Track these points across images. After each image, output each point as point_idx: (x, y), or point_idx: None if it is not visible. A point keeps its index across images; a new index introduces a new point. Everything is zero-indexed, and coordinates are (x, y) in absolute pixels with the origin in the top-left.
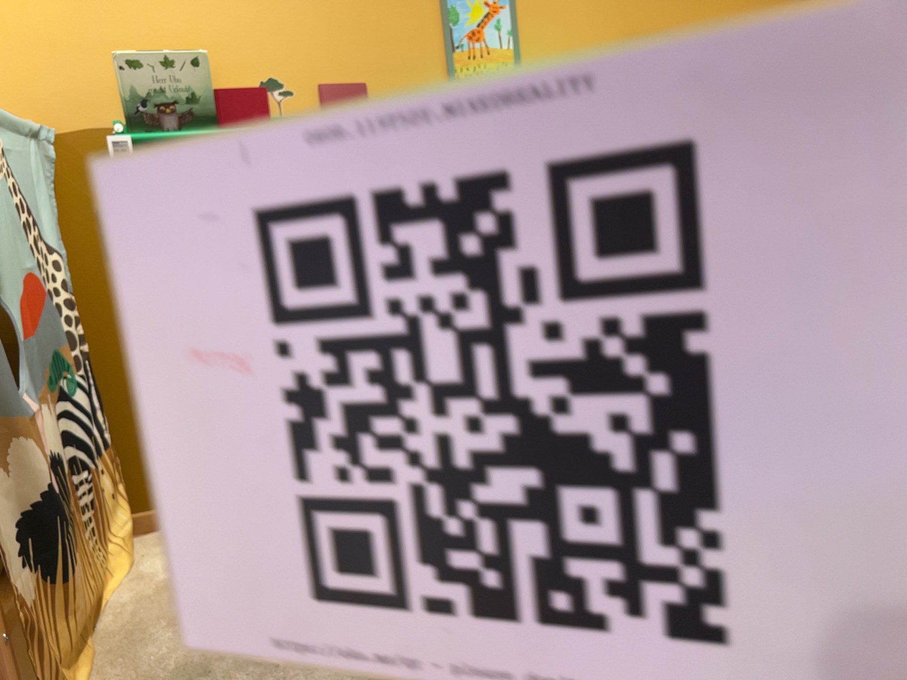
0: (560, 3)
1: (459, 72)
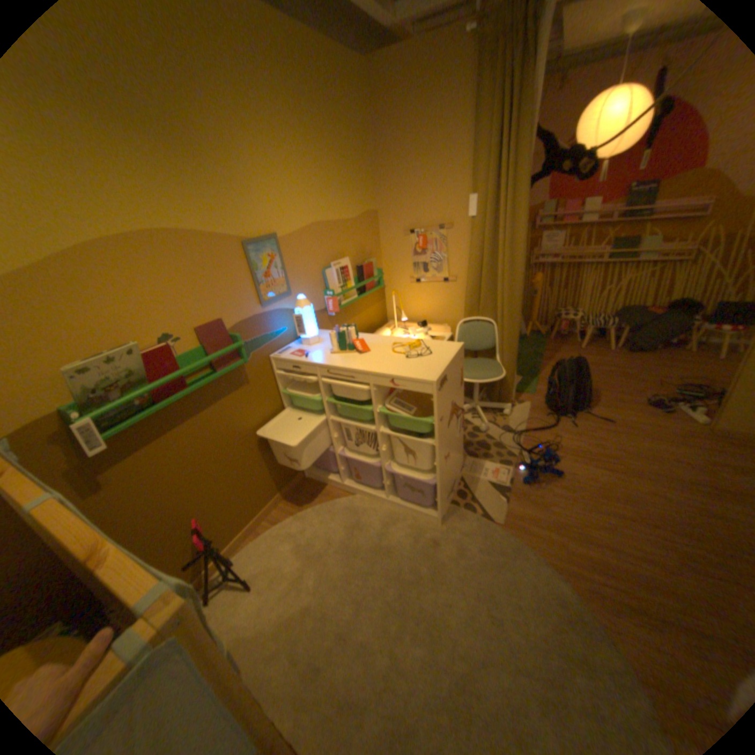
0: (298, 247)
1: (264, 297)
